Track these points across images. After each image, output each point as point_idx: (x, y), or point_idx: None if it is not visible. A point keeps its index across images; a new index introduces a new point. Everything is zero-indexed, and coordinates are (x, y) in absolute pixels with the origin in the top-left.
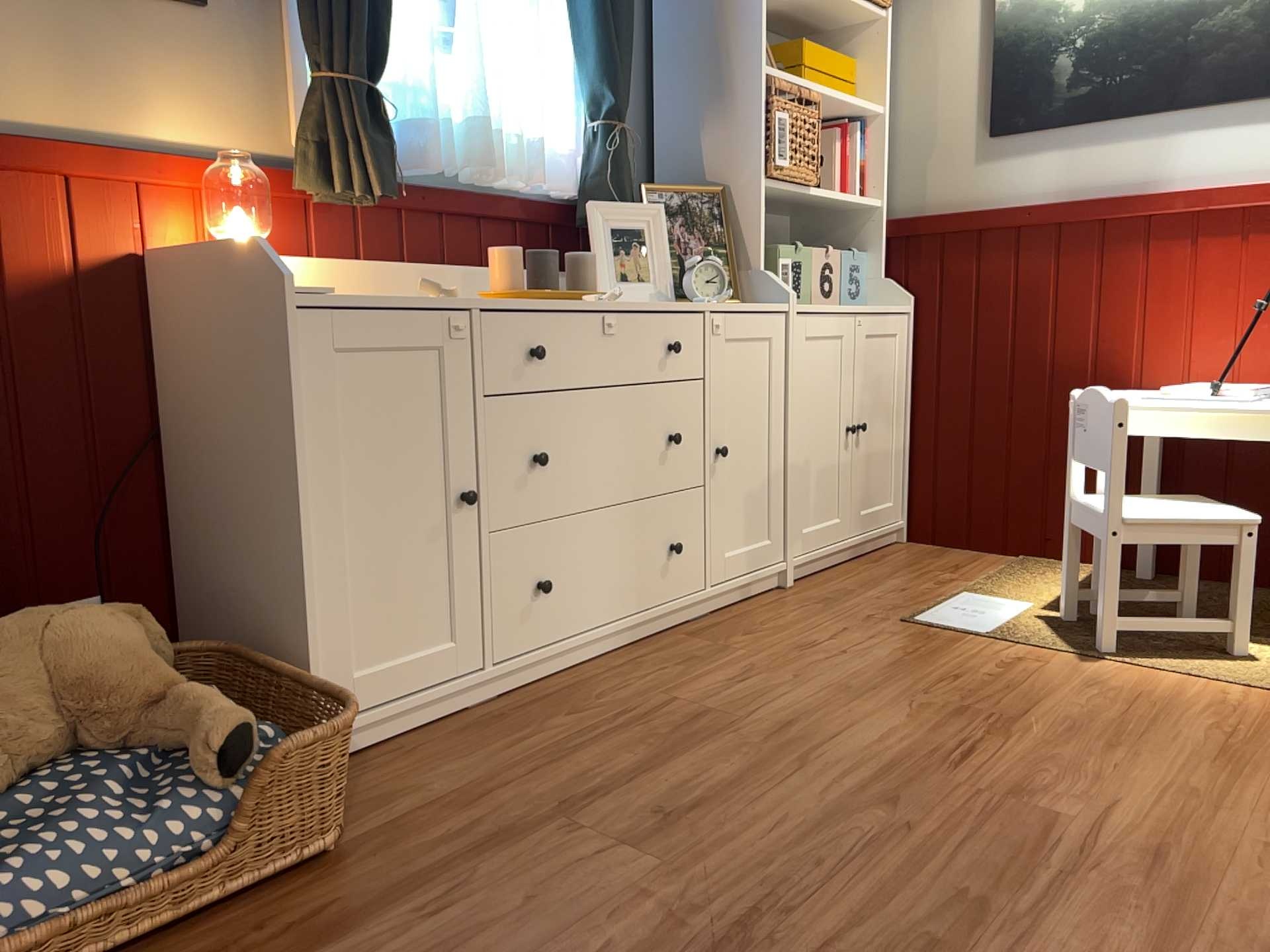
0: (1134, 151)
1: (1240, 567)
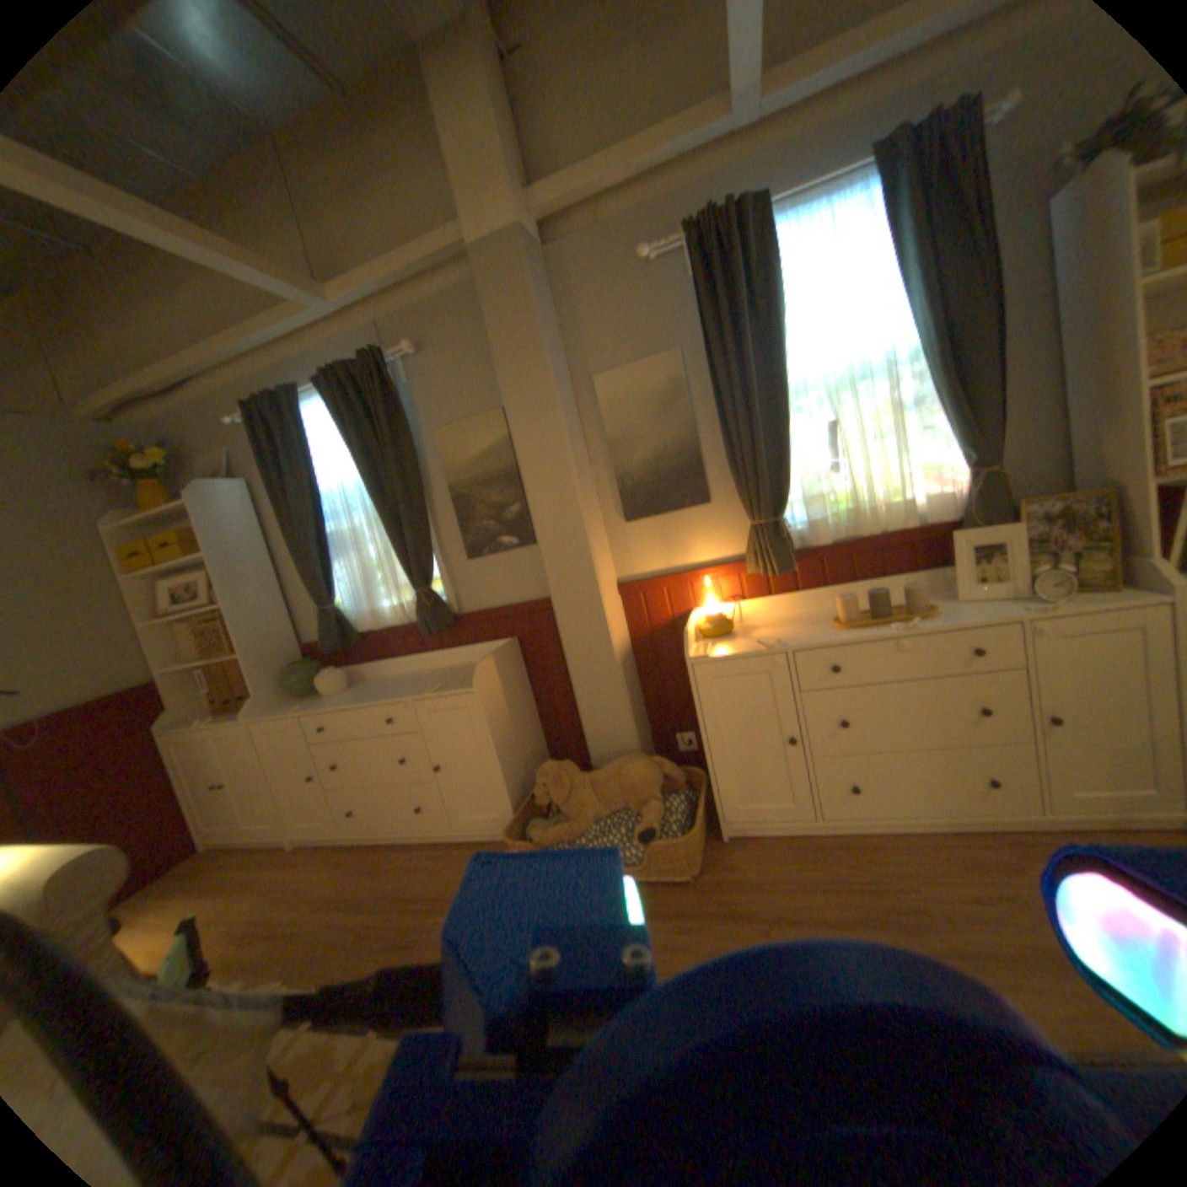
0: None
1: None
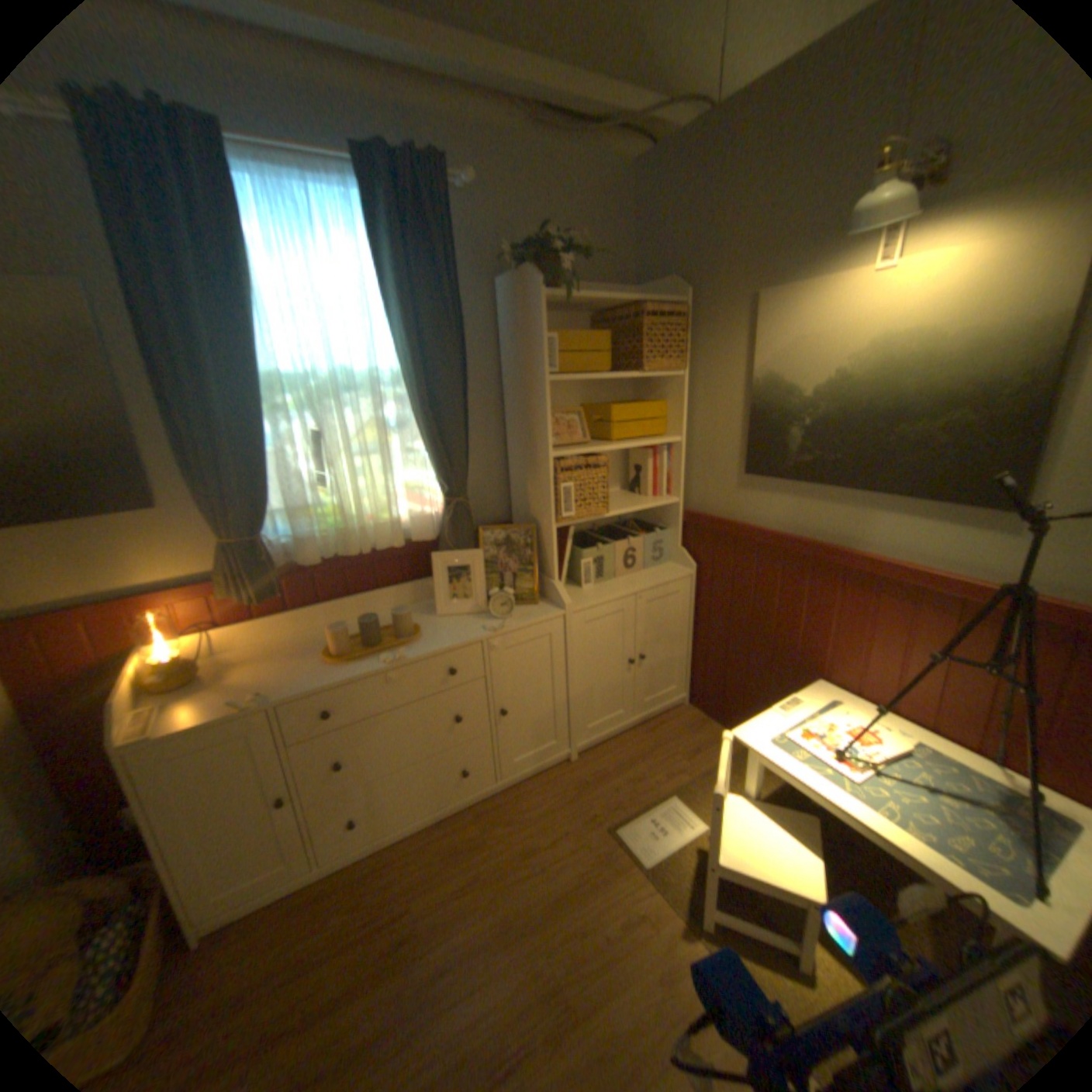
0: (845, 512)
1: (810, 928)
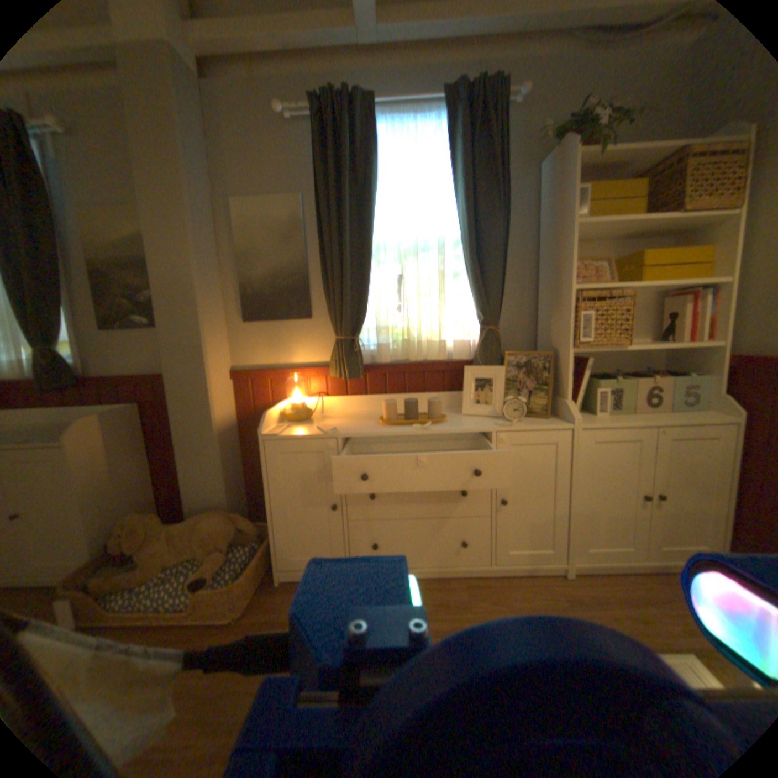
0: None
1: None
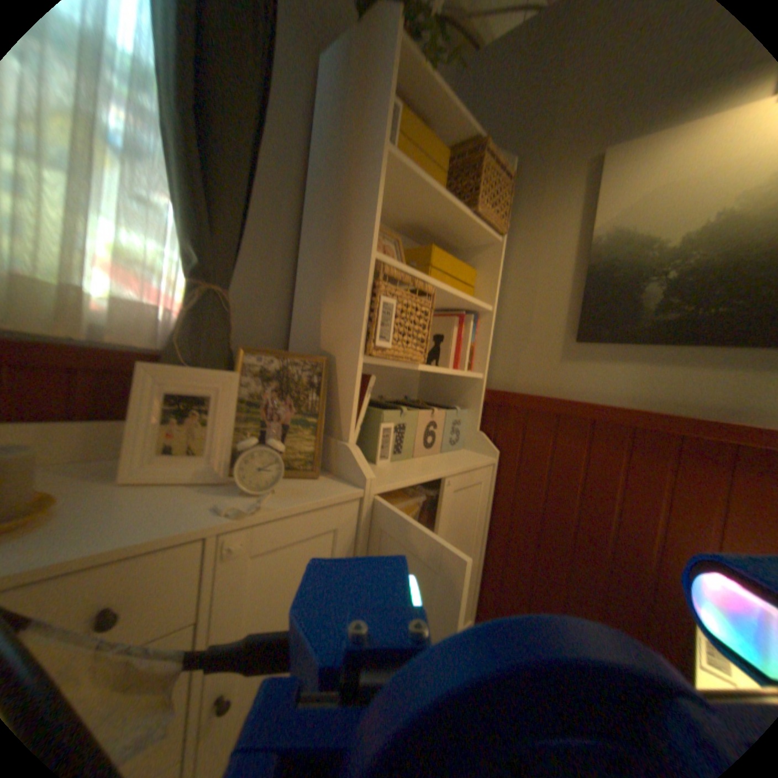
0: (725, 378)
1: None
